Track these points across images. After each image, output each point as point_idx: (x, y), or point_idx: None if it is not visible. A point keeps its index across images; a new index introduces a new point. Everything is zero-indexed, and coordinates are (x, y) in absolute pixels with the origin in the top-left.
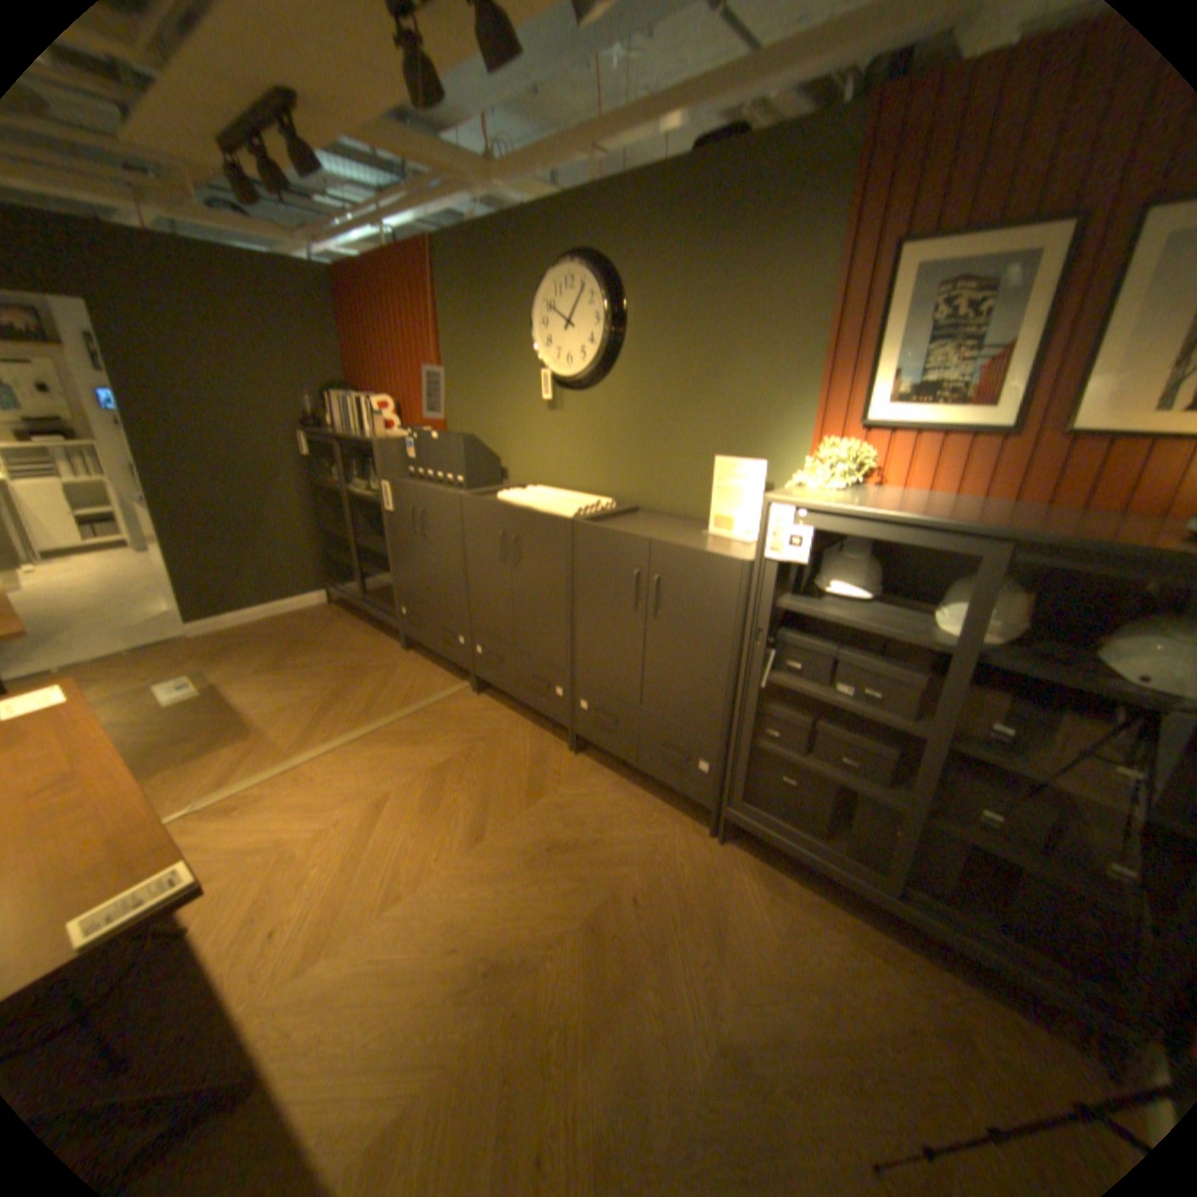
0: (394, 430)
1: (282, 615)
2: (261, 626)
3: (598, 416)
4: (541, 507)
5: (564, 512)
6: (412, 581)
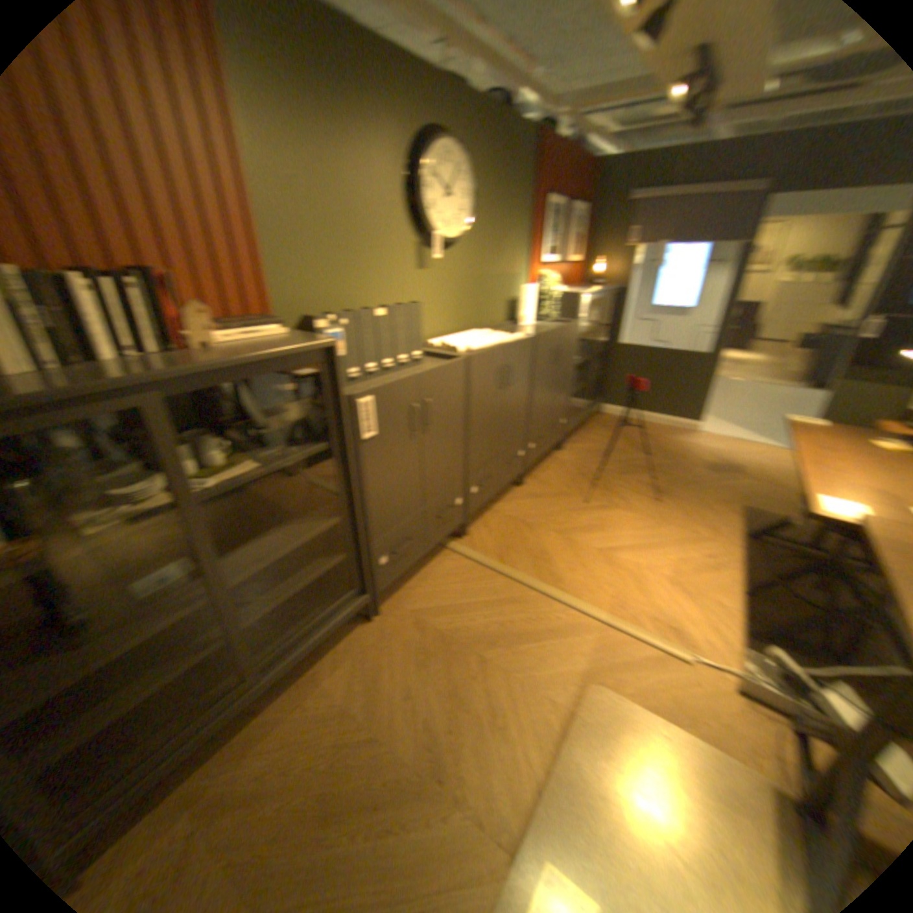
0: (218, 335)
1: None
2: None
3: (456, 271)
4: (507, 340)
5: (520, 336)
6: (403, 504)
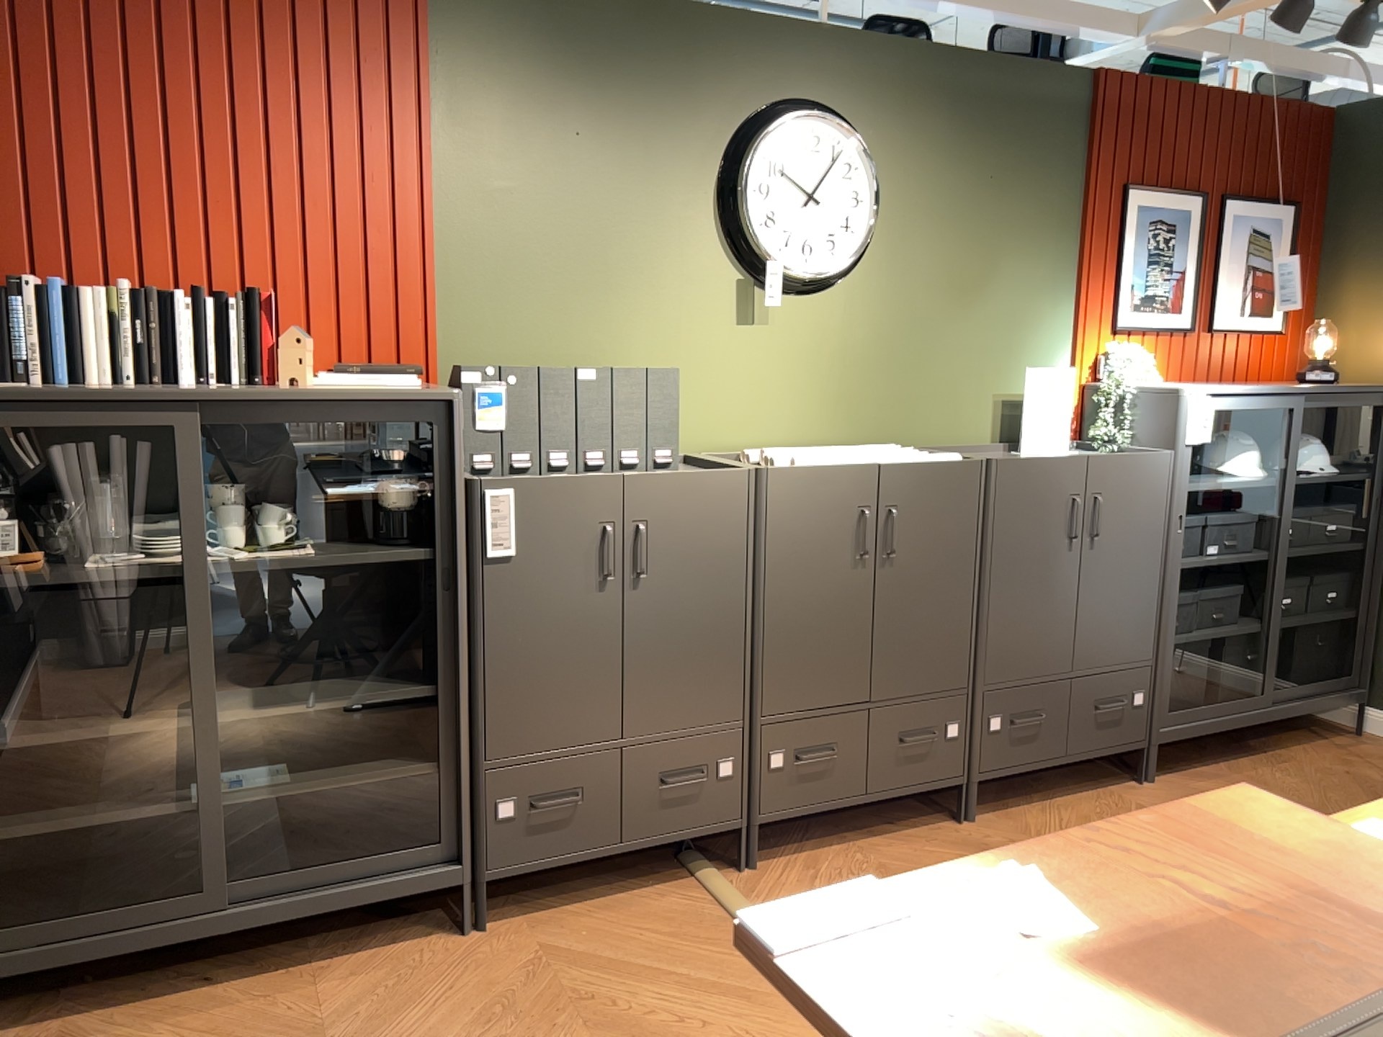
0: (323, 377)
1: None
2: None
3: (834, 331)
4: (902, 460)
5: (947, 457)
6: (561, 712)
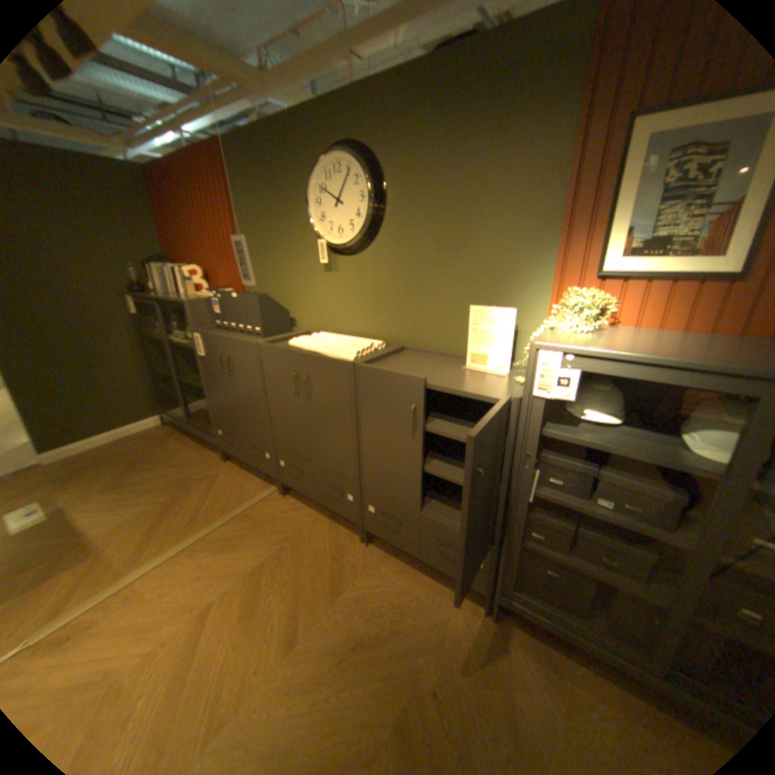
0: (202, 292)
1: (123, 439)
2: (105, 450)
3: (366, 276)
4: (326, 352)
5: (346, 356)
6: (224, 410)
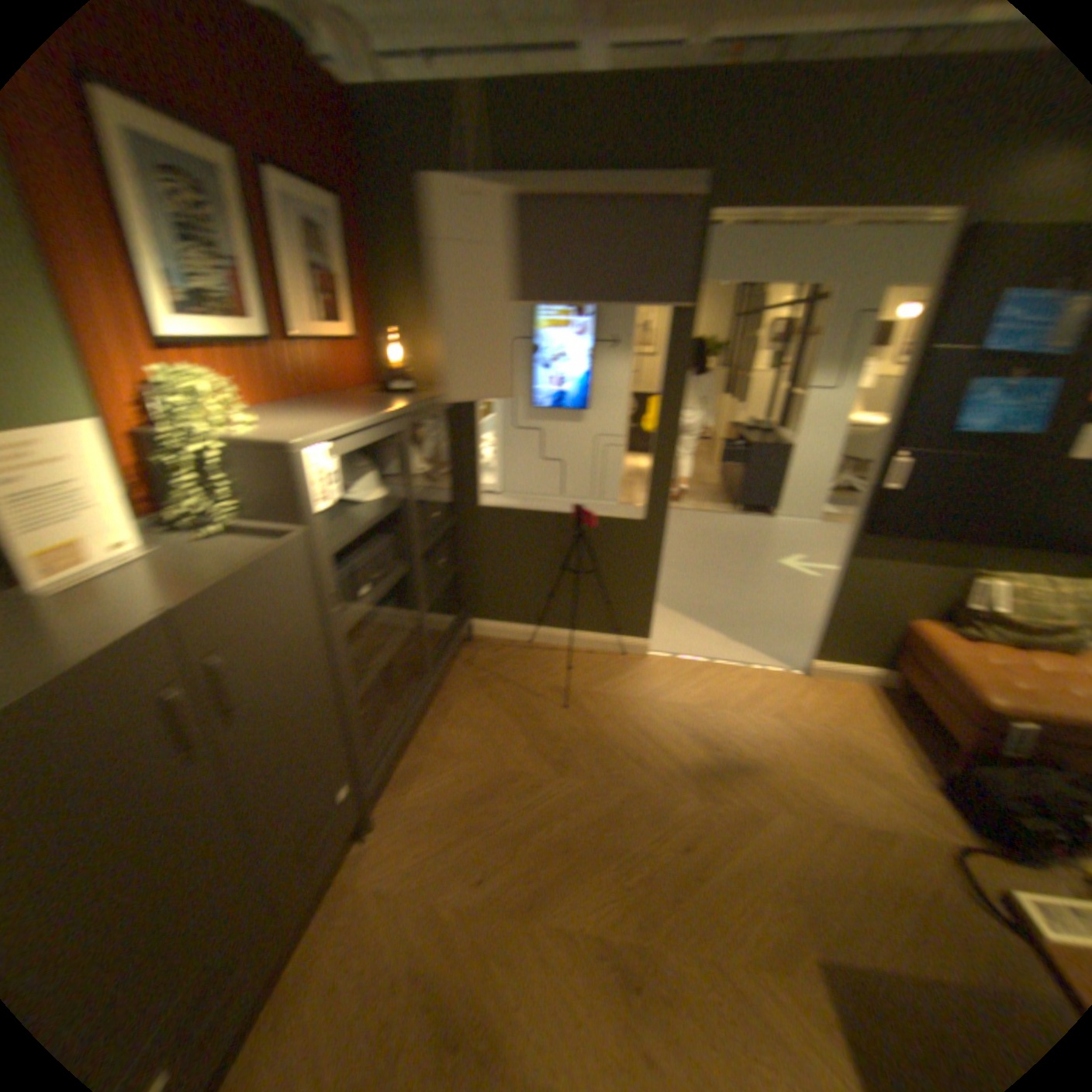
0: None
1: None
2: None
3: None
4: None
5: None
6: None
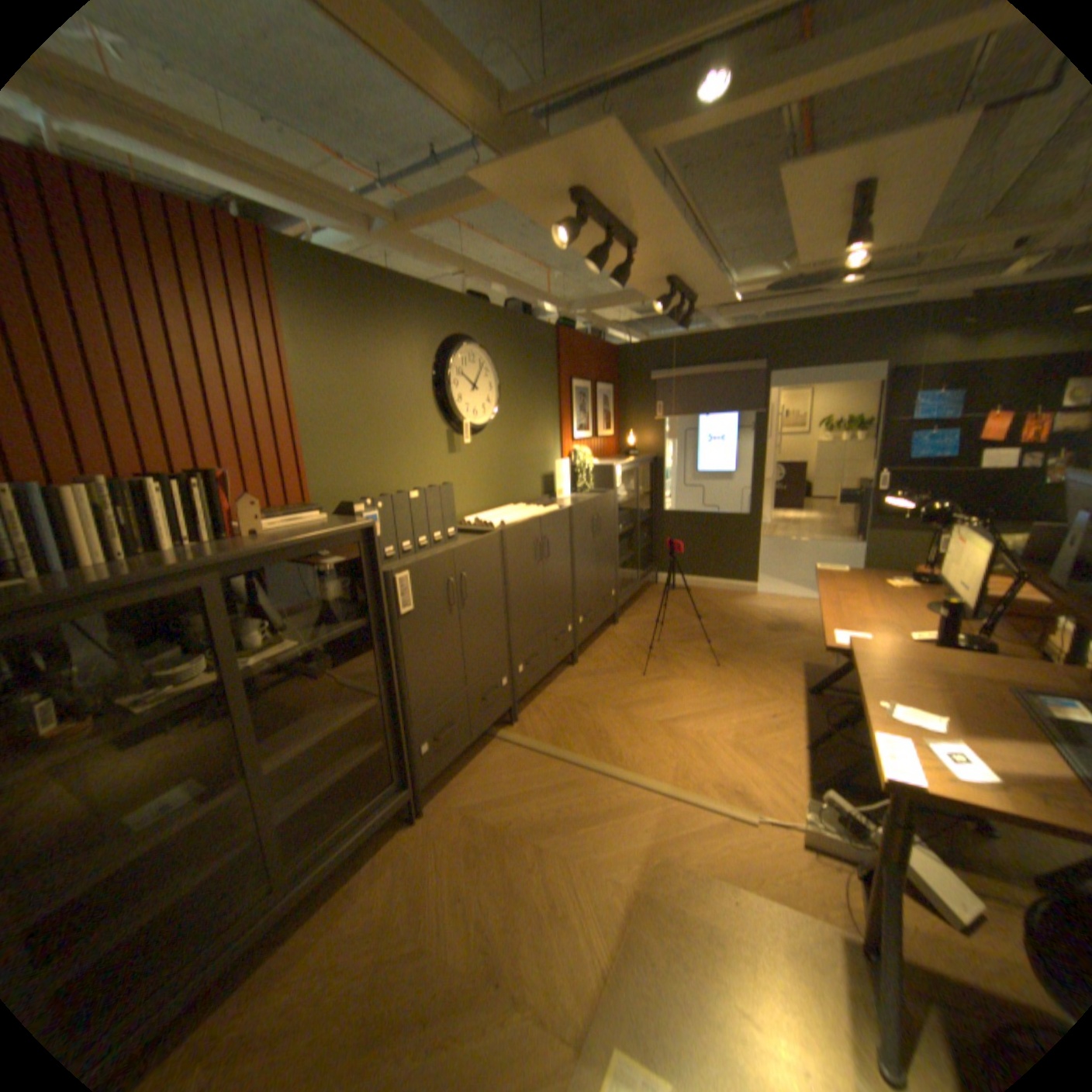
0: (260, 524)
1: None
2: None
3: (485, 454)
4: (540, 514)
5: (554, 509)
6: (442, 685)
